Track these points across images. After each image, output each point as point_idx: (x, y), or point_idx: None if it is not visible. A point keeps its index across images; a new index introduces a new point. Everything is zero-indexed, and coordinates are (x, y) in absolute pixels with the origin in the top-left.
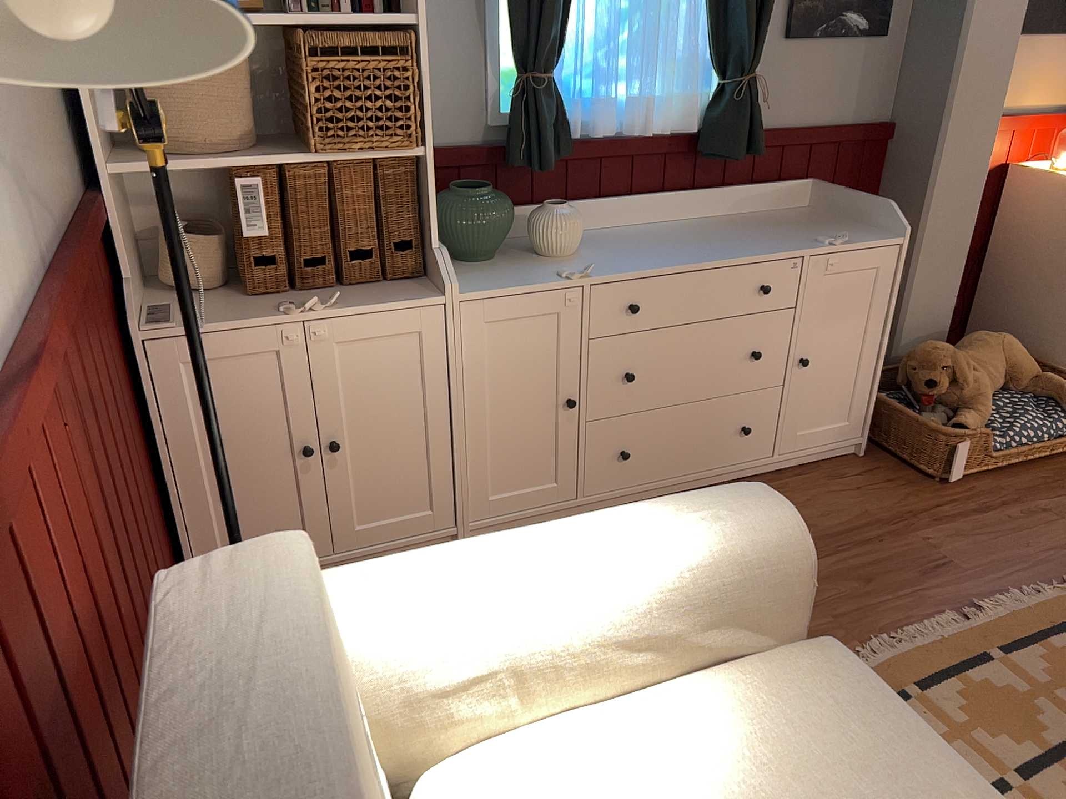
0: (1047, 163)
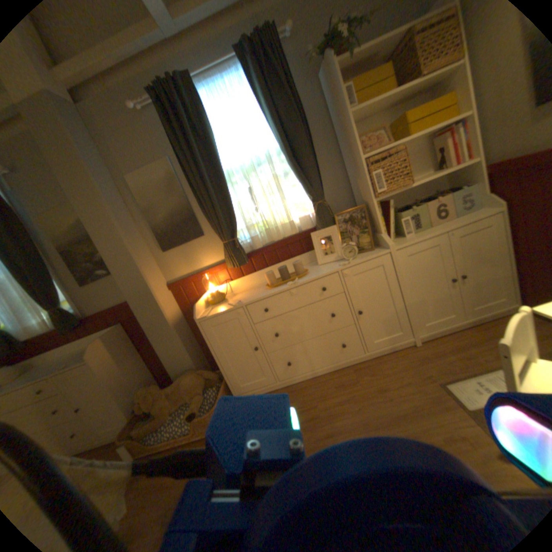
0: (221, 285)
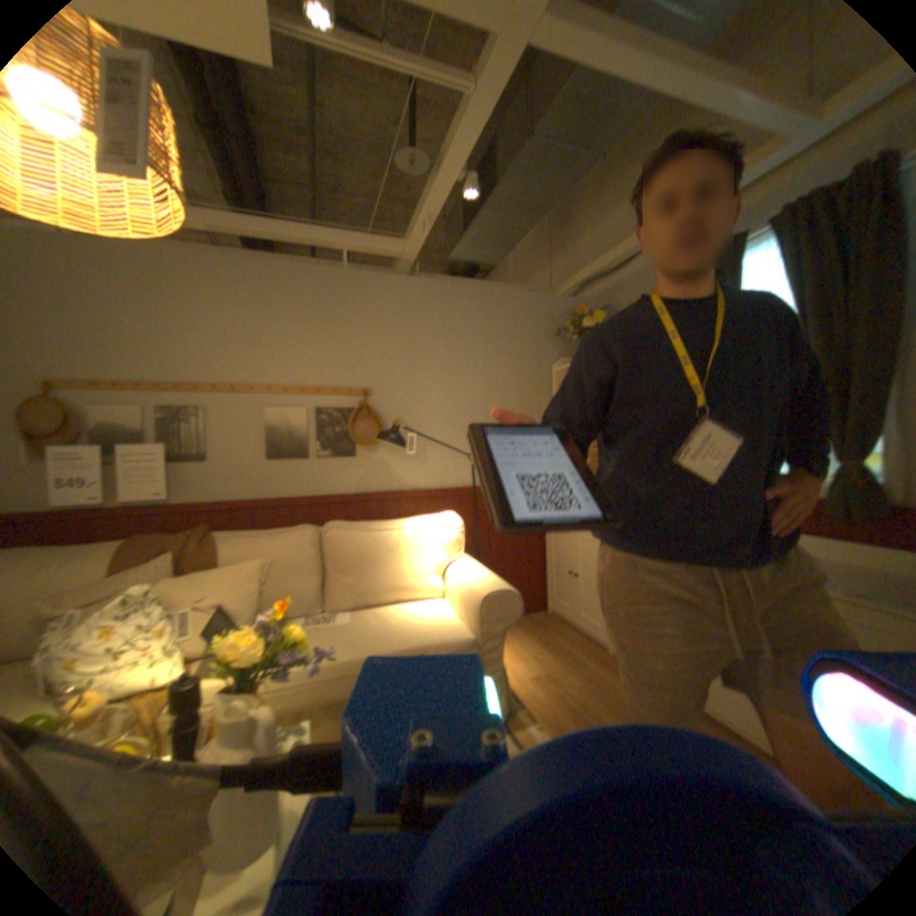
0: None
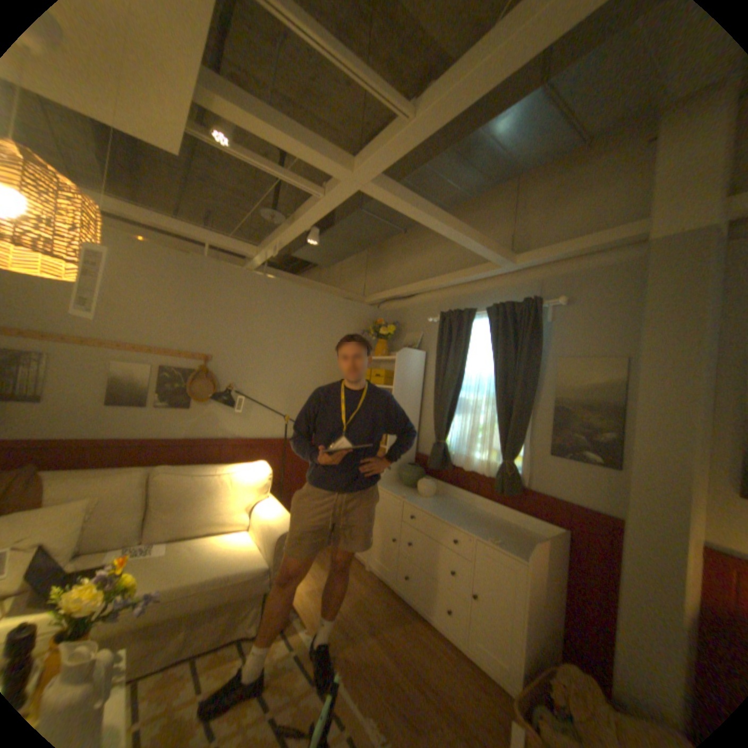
0: None
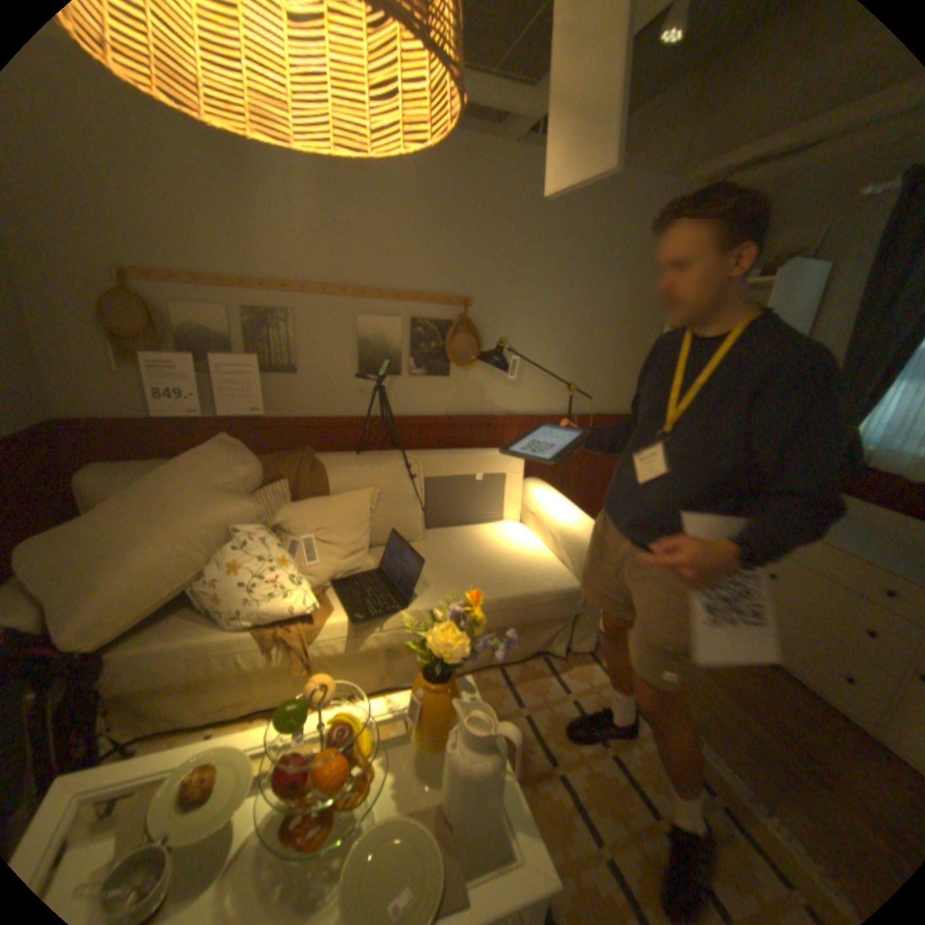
0: None
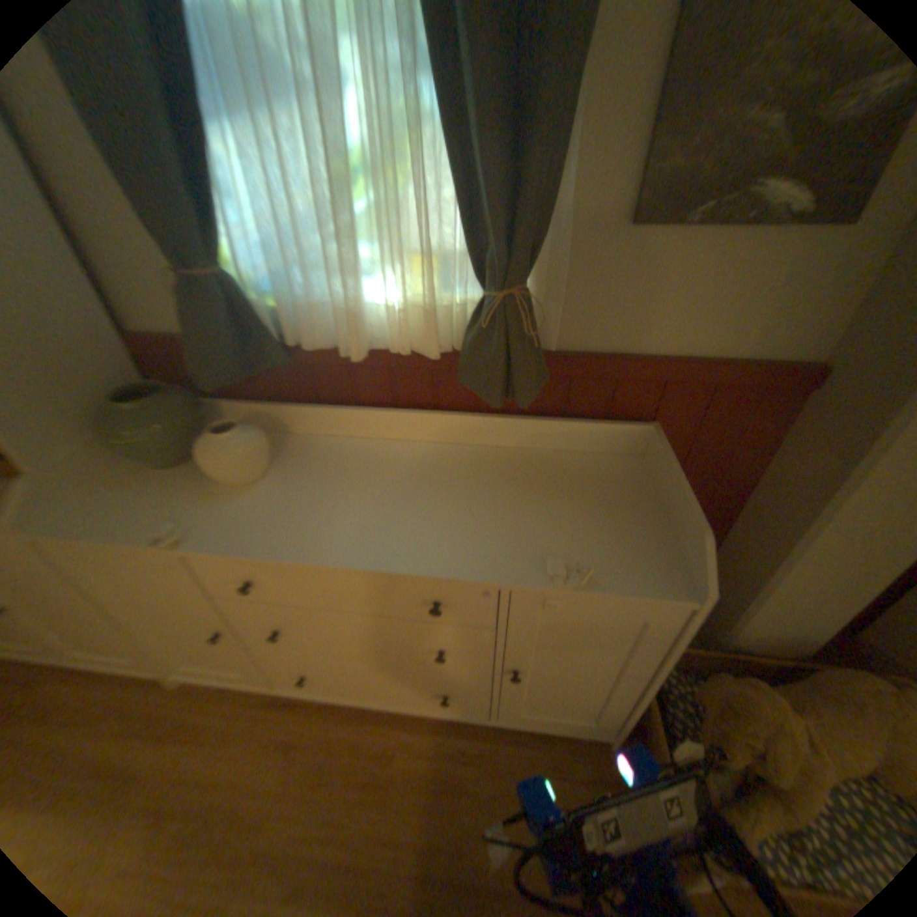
0: None
